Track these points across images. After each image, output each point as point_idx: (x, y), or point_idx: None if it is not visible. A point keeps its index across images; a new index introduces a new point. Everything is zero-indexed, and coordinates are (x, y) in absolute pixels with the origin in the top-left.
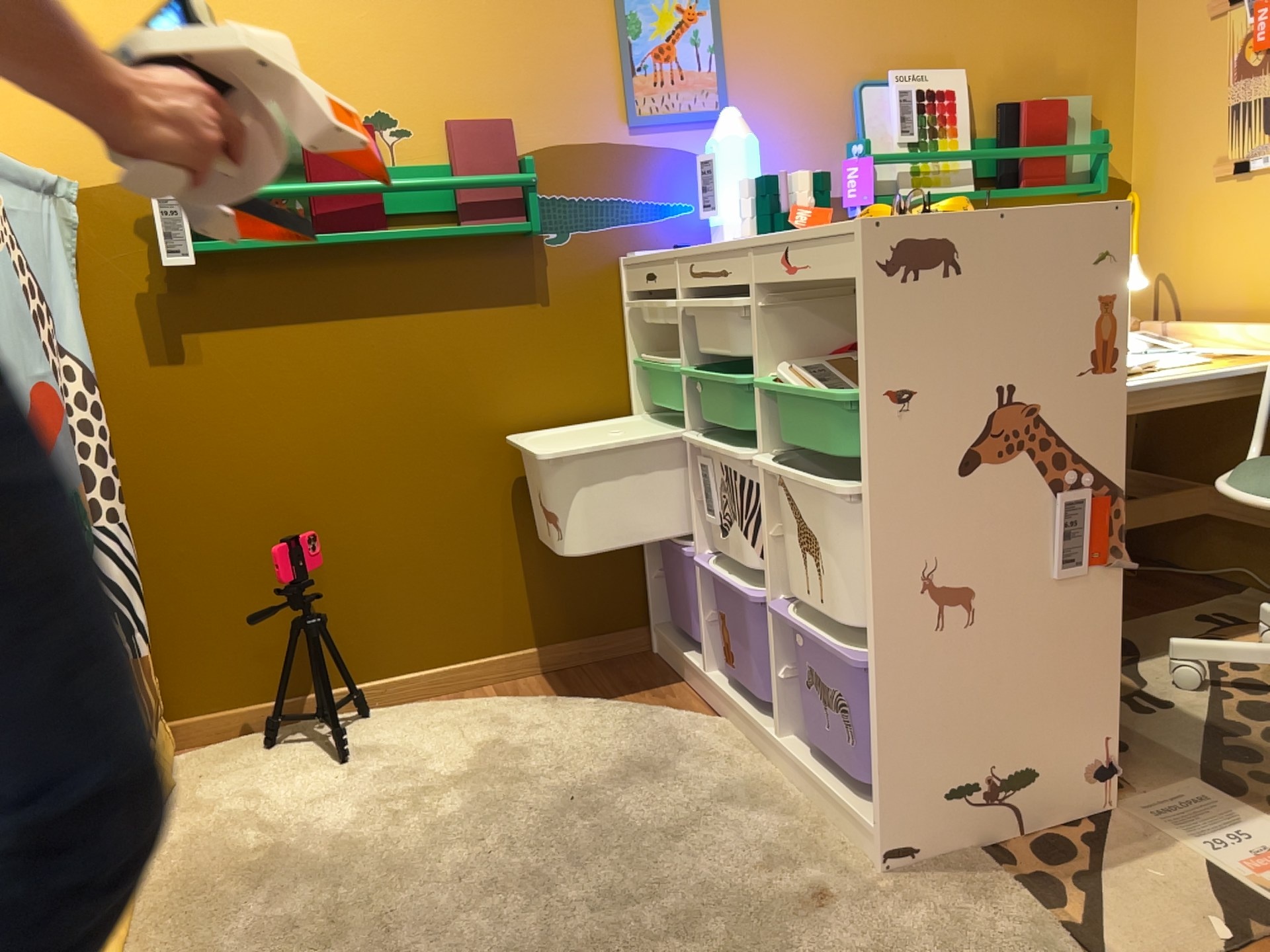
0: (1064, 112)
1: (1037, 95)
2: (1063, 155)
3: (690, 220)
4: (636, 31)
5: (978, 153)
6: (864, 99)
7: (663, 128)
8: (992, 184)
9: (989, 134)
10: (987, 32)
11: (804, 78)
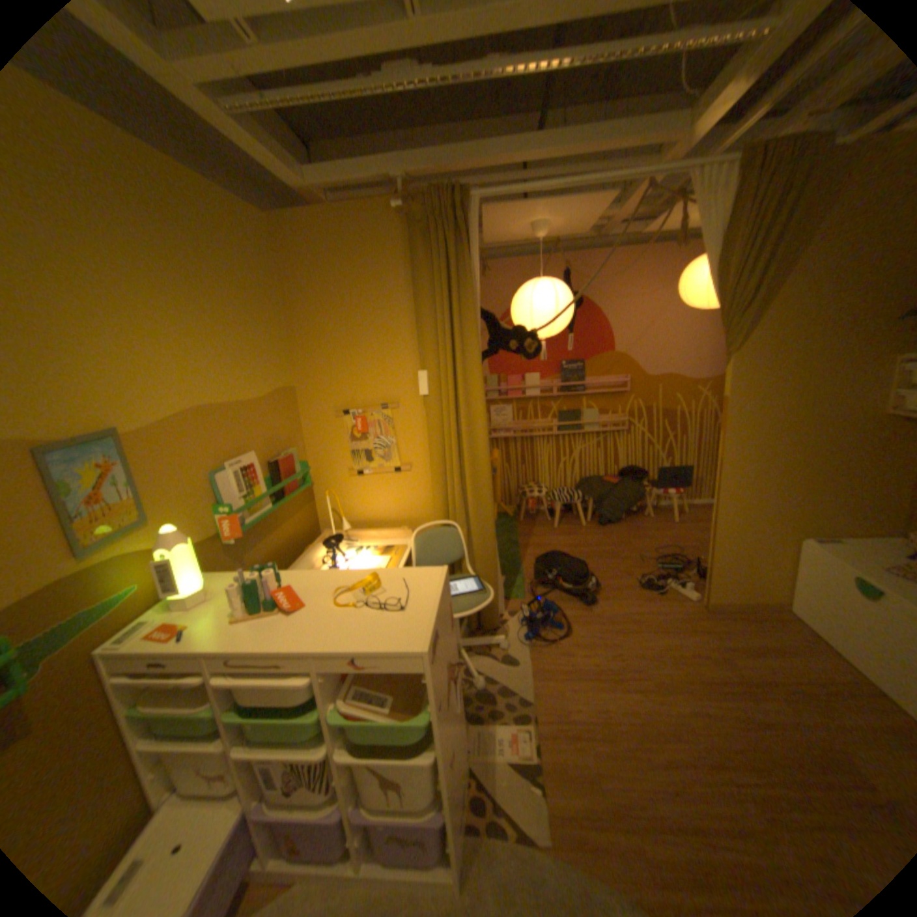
0: (293, 458)
1: (278, 451)
2: (296, 476)
3: (137, 596)
4: (67, 491)
5: (267, 486)
6: (217, 480)
7: (105, 548)
8: (272, 496)
9: (266, 474)
10: (256, 429)
11: (184, 480)
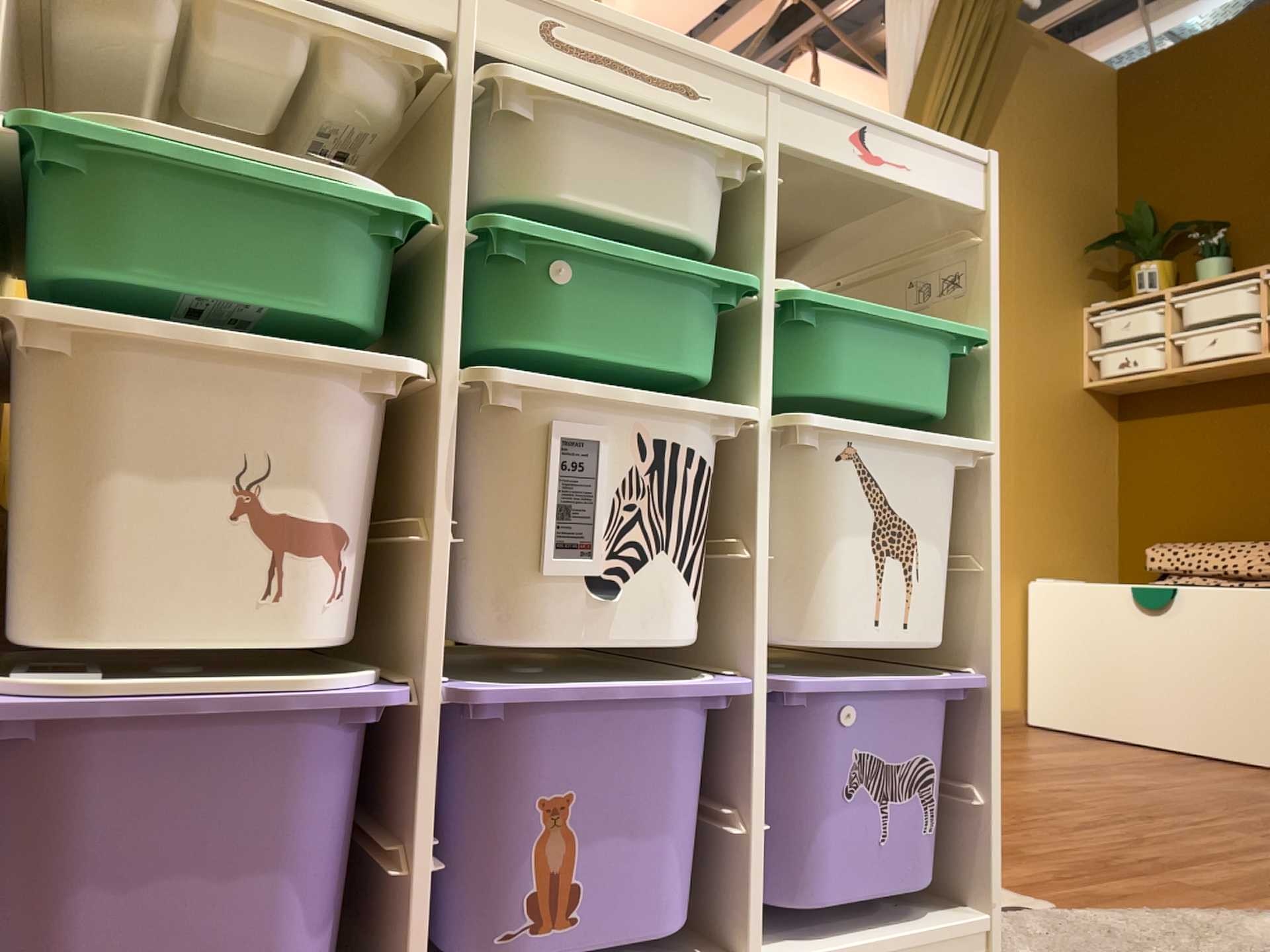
0: None
1: None
2: None
3: None
4: None
5: None
6: None
7: None
8: None
9: None
10: None
11: None
